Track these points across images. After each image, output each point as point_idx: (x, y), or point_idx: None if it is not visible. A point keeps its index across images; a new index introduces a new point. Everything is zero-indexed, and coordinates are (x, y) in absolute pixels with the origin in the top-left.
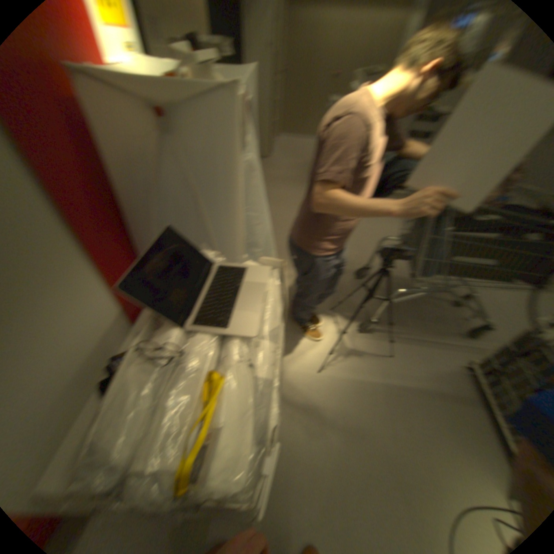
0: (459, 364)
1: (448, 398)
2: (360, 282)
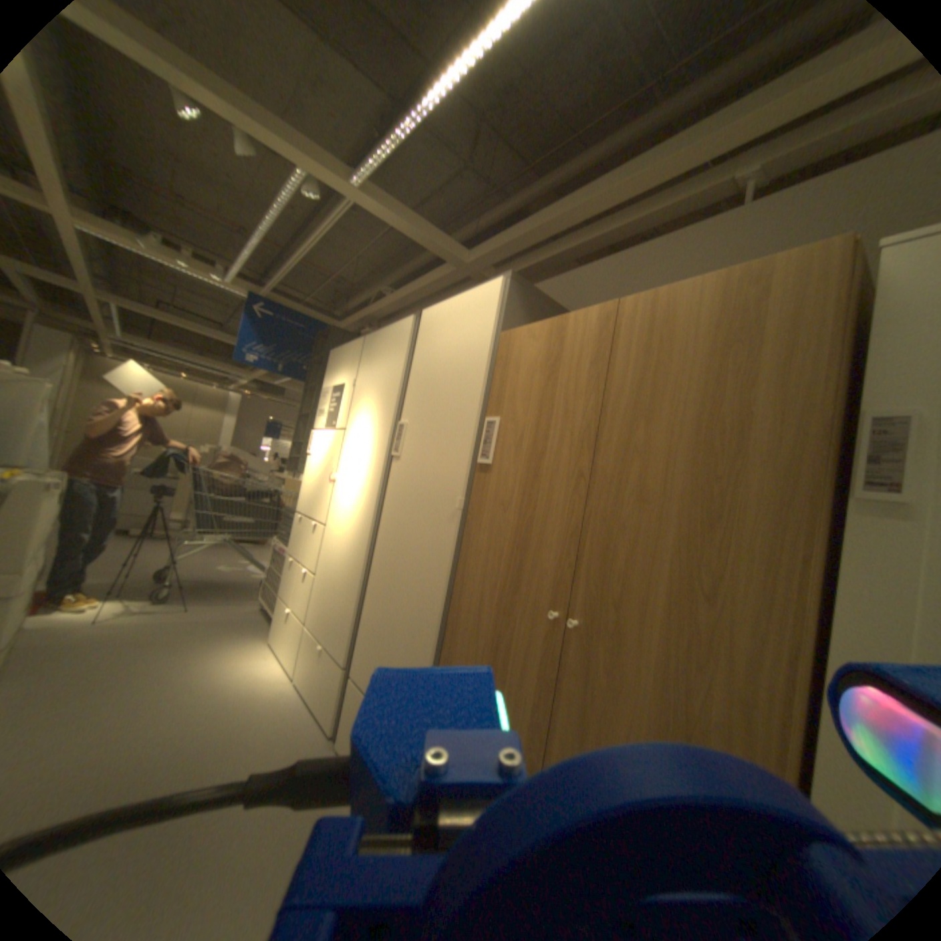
0: (248, 611)
1: (231, 623)
2: (154, 586)
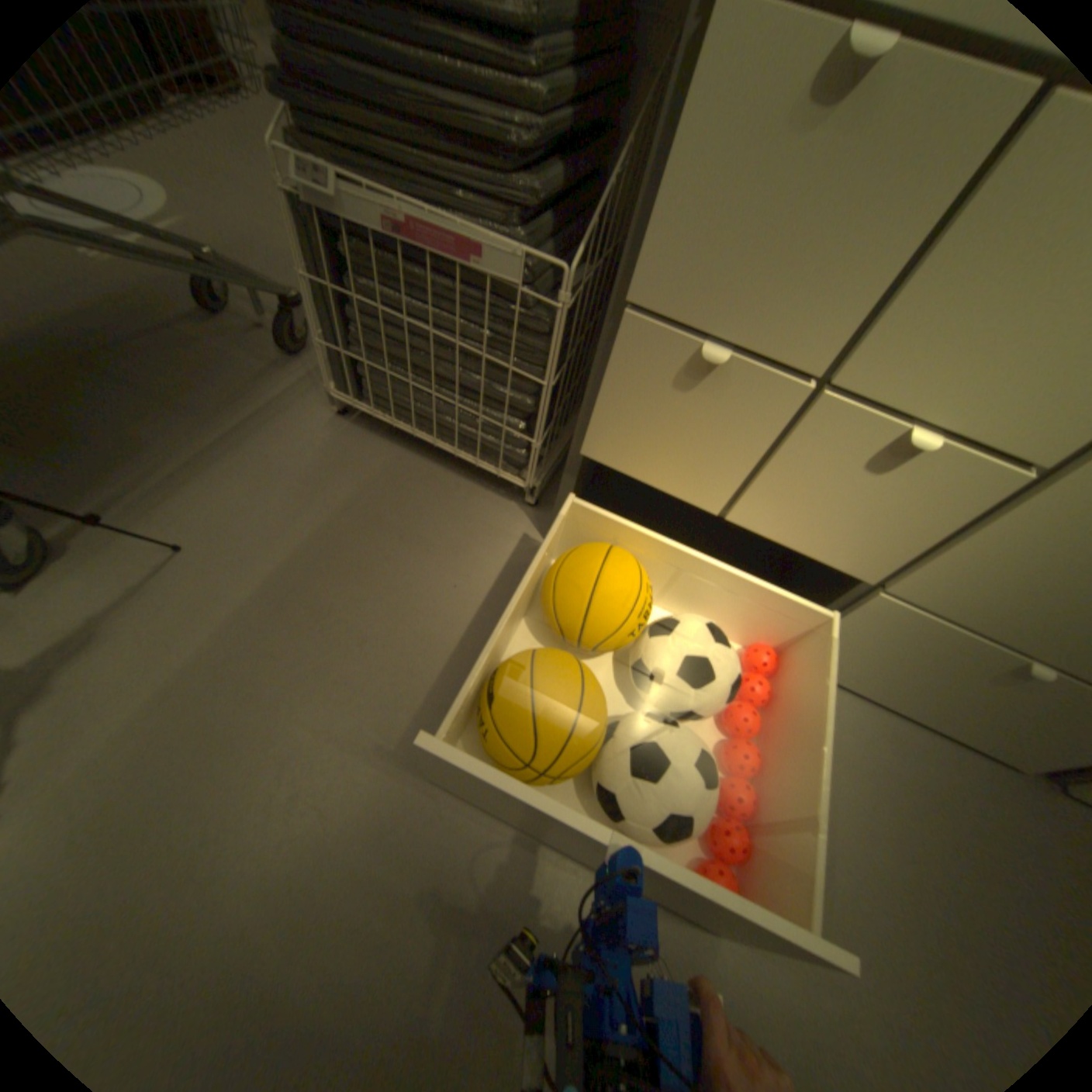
0: (316, 423)
1: (356, 504)
2: None
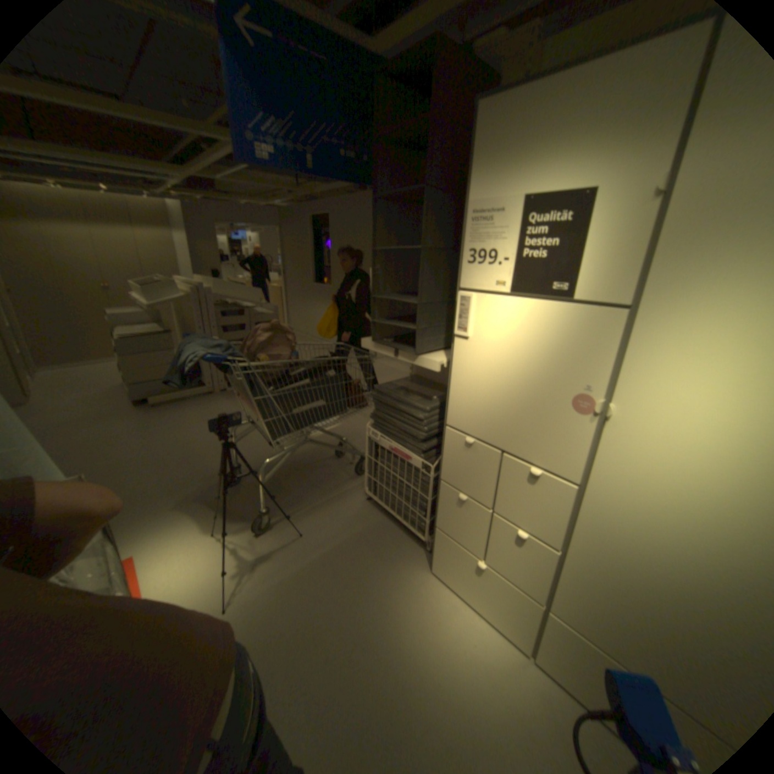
0: (358, 502)
1: (361, 535)
2: (234, 488)
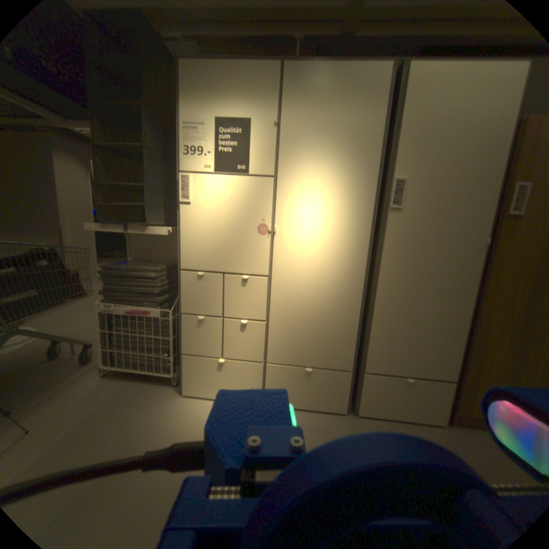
0: (92, 383)
1: (106, 402)
2: None
